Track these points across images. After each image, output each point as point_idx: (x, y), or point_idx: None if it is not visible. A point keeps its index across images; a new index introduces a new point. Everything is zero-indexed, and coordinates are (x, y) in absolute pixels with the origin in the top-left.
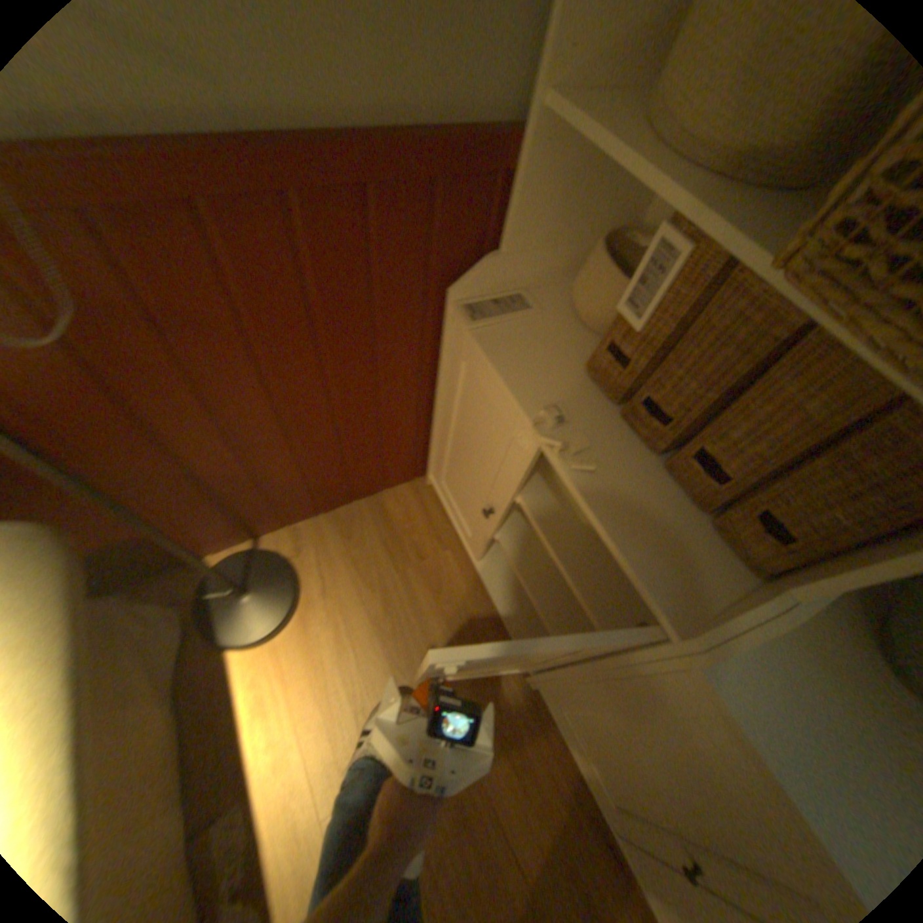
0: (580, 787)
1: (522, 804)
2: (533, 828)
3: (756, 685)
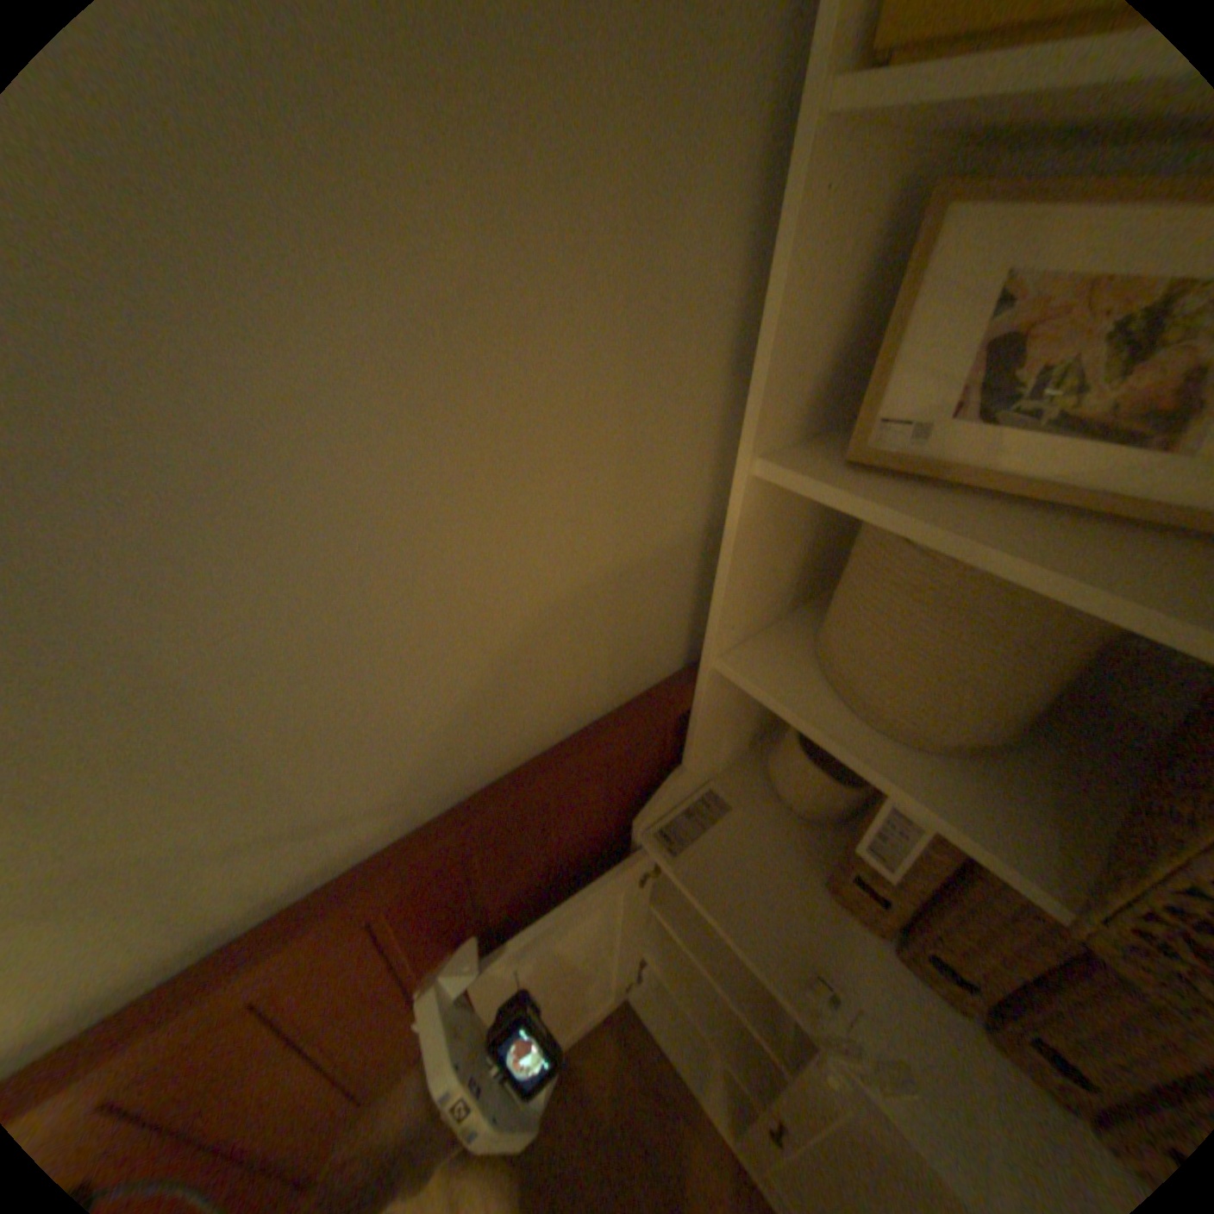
0: None
1: None
2: None
3: None
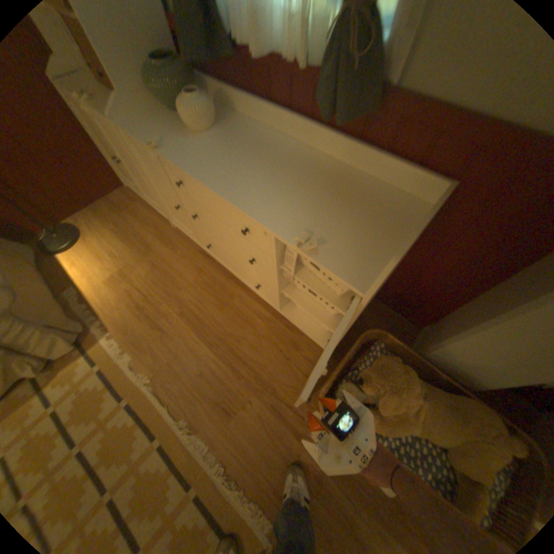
0: (193, 246)
1: (172, 256)
2: (177, 259)
3: (122, 121)
